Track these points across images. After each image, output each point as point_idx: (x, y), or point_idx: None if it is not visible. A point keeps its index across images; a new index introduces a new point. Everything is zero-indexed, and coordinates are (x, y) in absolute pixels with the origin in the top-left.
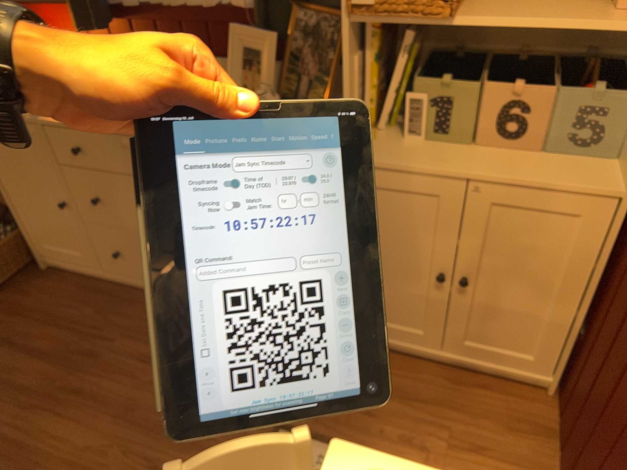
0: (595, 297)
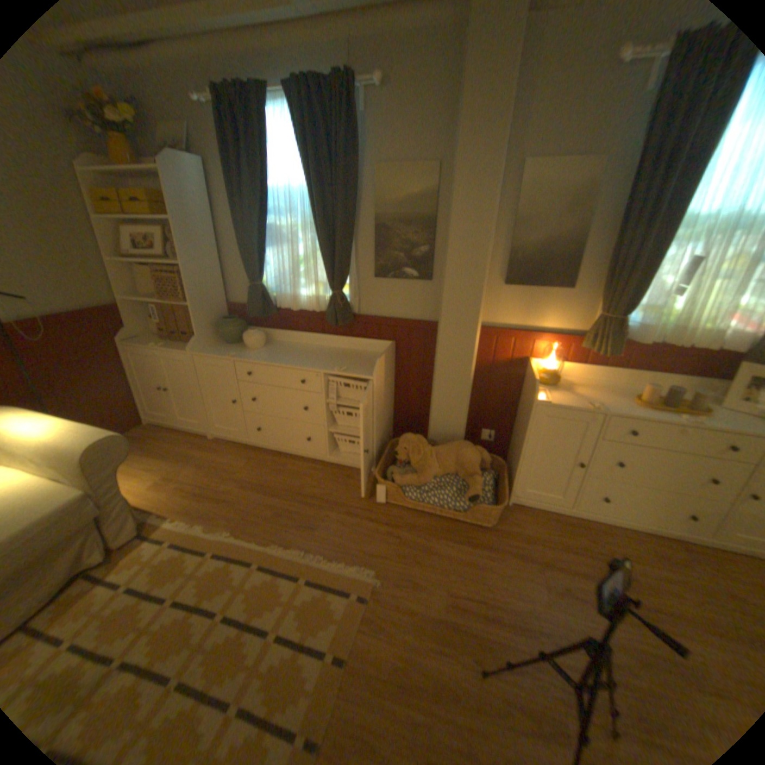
0: None
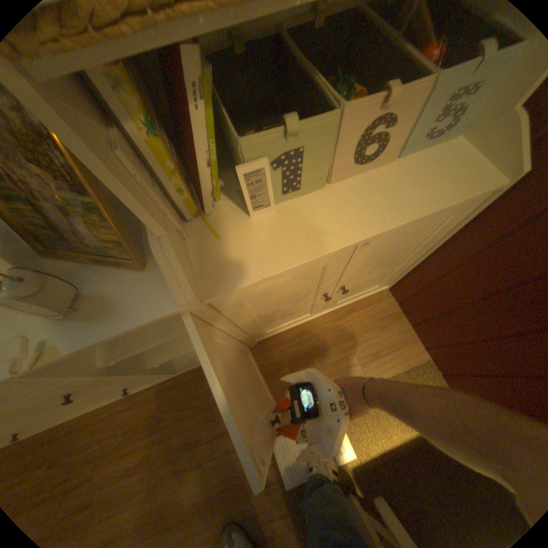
0: (440, 251)
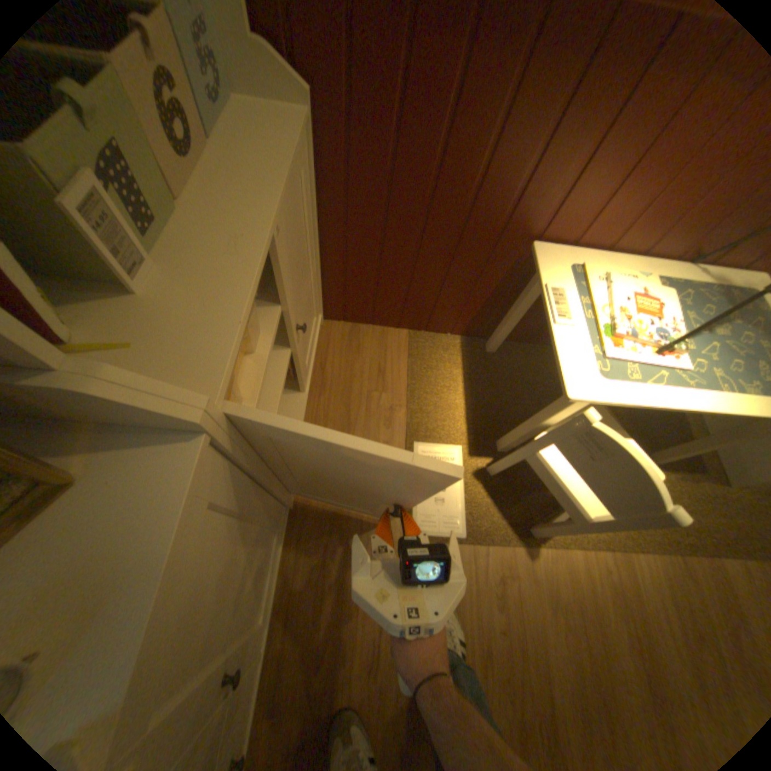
0: (321, 228)
